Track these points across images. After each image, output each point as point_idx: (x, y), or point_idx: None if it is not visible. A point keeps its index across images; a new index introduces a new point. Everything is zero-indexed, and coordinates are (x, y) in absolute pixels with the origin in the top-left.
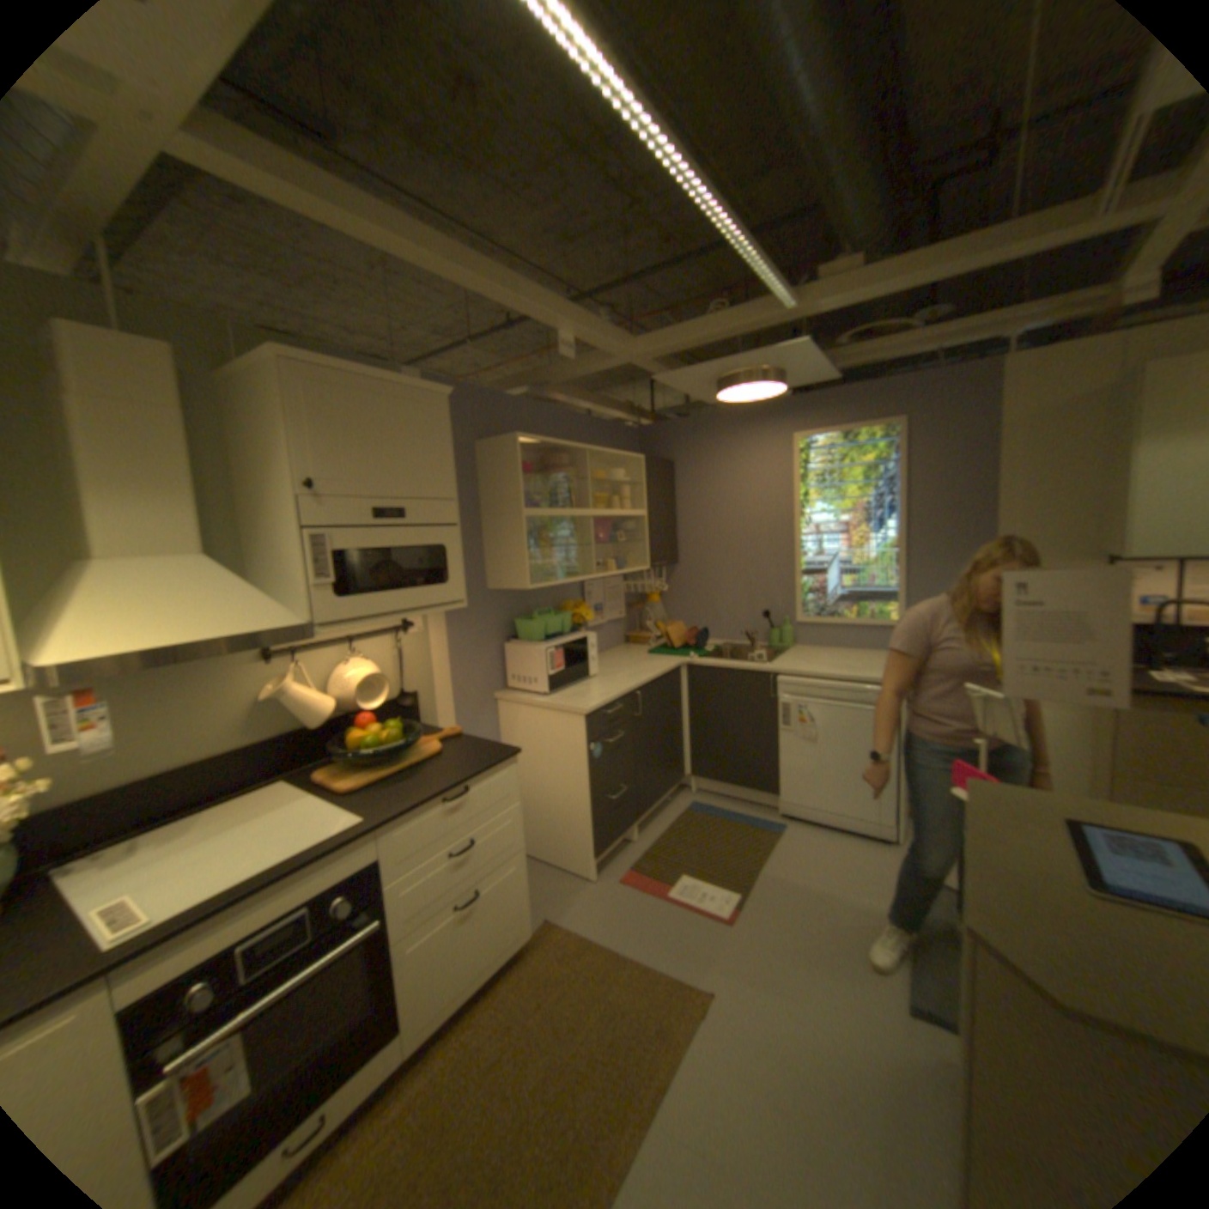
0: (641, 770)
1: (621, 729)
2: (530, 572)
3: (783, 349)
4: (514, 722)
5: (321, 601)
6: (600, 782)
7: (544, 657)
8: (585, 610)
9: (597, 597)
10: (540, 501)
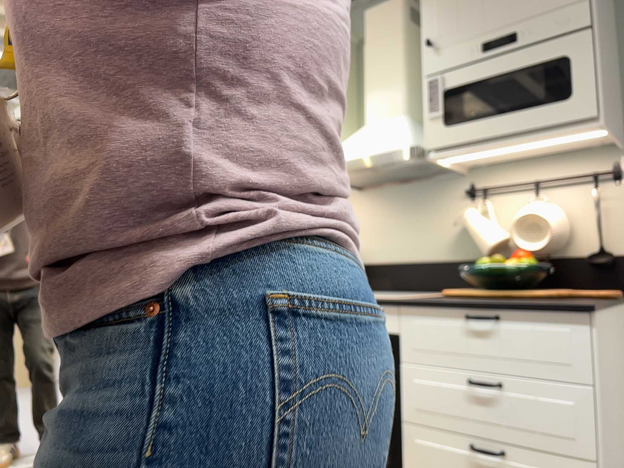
0: None
1: None
2: None
3: None
4: None
5: (431, 131)
6: None
7: None
8: None
9: None
10: None
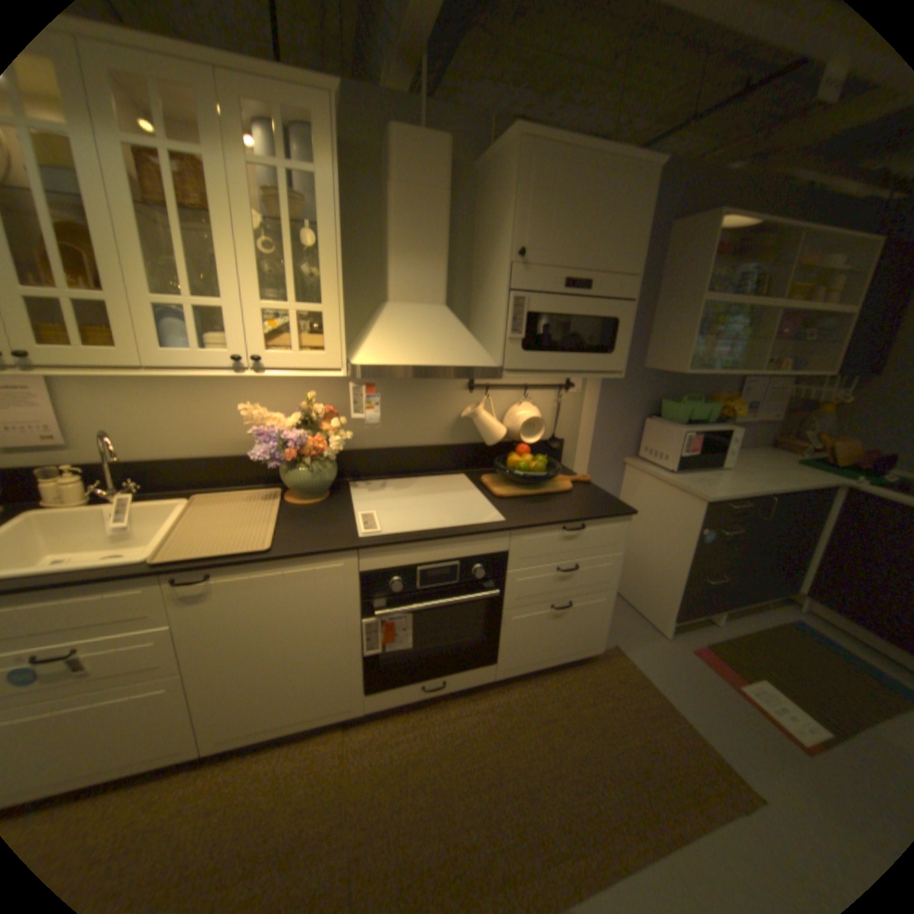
0: (751, 570)
1: (743, 526)
2: (692, 357)
3: None
4: (635, 486)
5: (510, 351)
6: (703, 565)
7: (681, 439)
8: (738, 404)
9: (755, 394)
10: (725, 285)
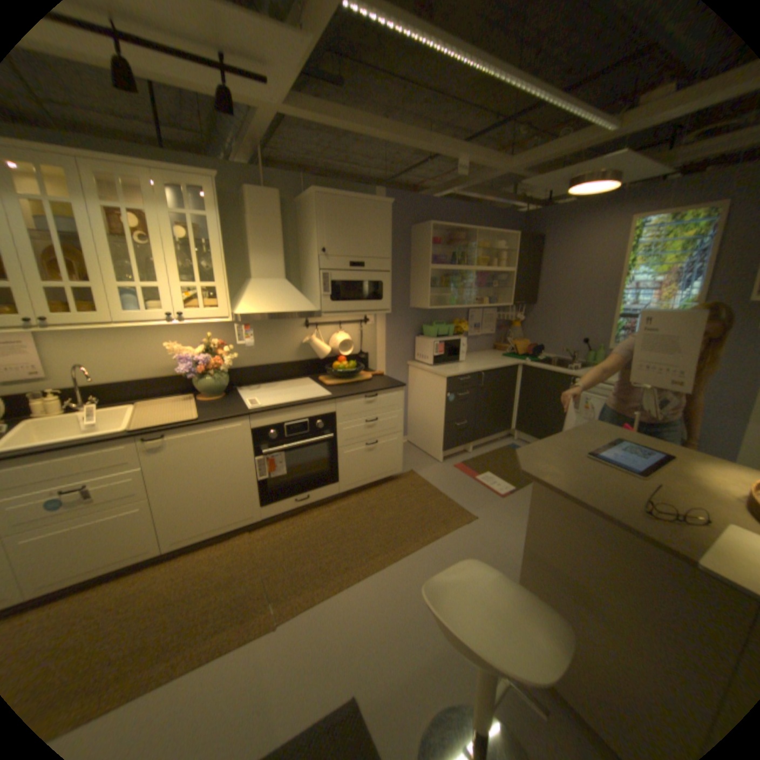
0: (479, 416)
1: (468, 390)
2: (432, 300)
3: (608, 158)
4: (414, 378)
5: (324, 302)
6: (450, 414)
7: (432, 346)
8: (464, 325)
9: (476, 319)
10: (443, 260)
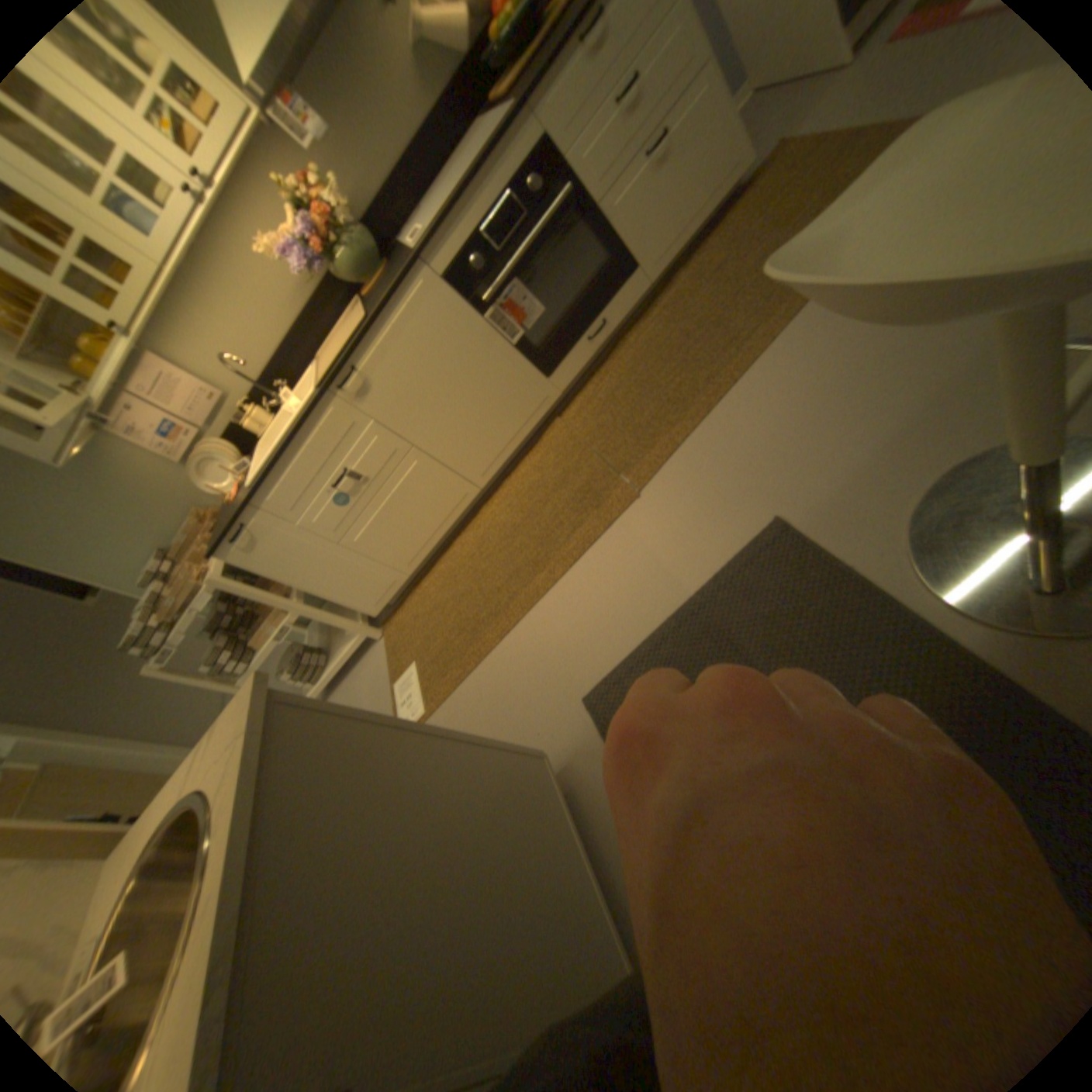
0: None
1: None
2: None
3: None
4: None
5: None
6: None
7: None
8: None
9: None
10: None
